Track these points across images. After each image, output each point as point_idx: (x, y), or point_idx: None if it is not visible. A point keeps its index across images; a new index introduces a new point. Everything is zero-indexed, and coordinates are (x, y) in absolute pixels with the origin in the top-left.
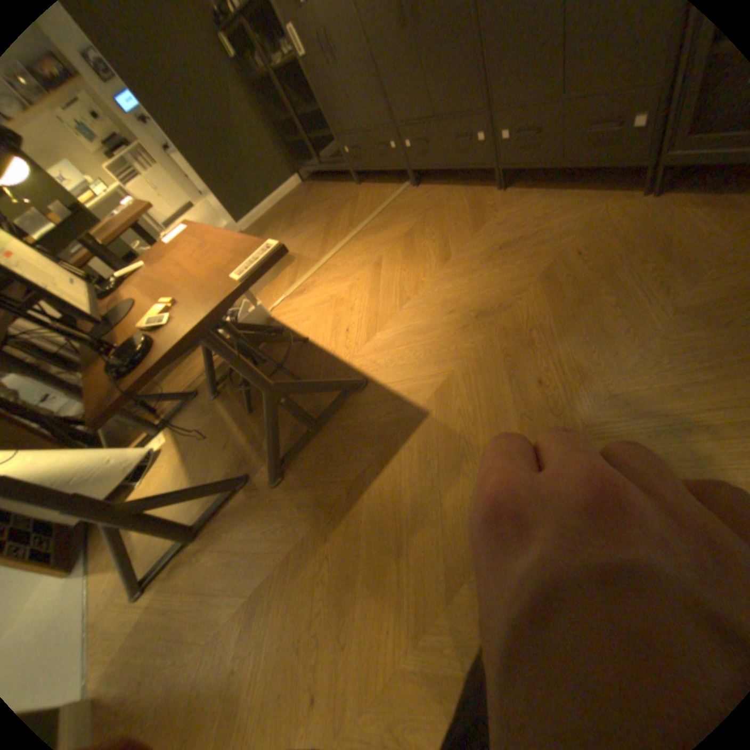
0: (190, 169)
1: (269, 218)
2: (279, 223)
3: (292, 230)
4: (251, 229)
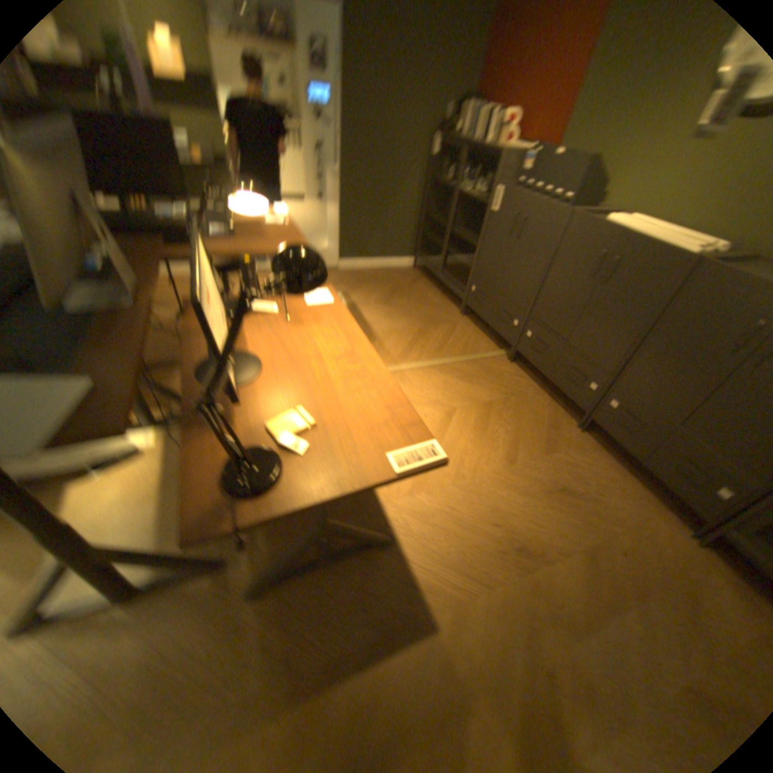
0: (334, 198)
1: (368, 279)
2: (375, 293)
3: (384, 311)
4: (346, 276)
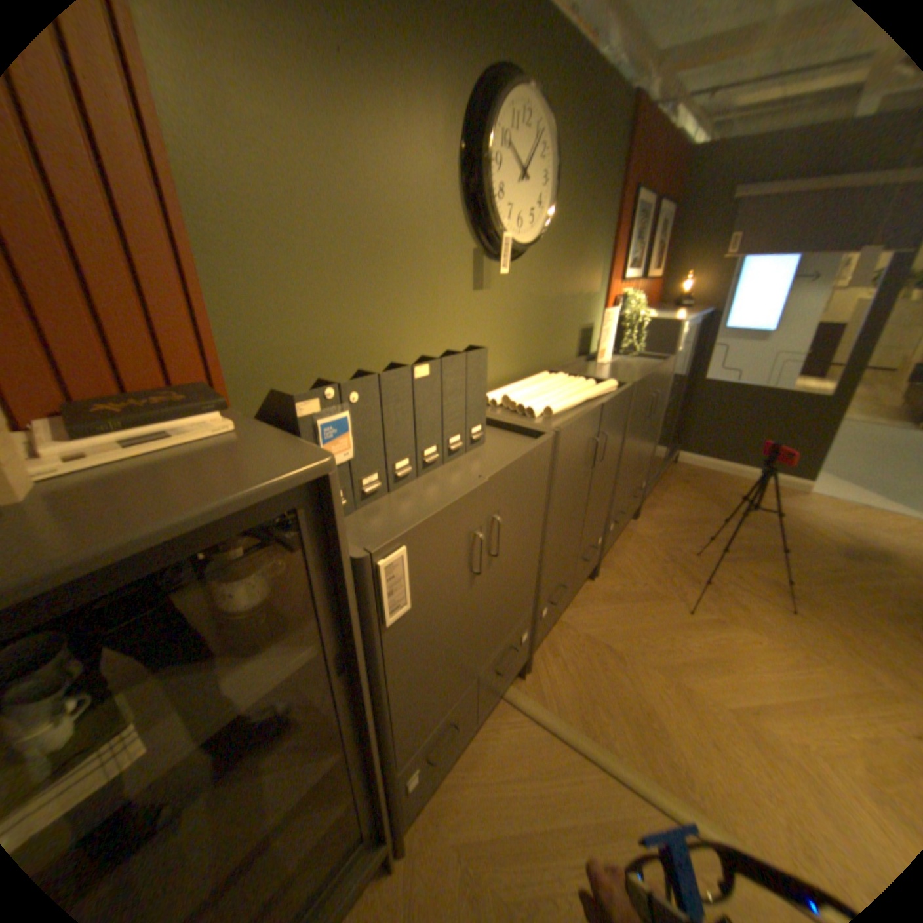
0: None
1: None
2: None
3: None
4: None
